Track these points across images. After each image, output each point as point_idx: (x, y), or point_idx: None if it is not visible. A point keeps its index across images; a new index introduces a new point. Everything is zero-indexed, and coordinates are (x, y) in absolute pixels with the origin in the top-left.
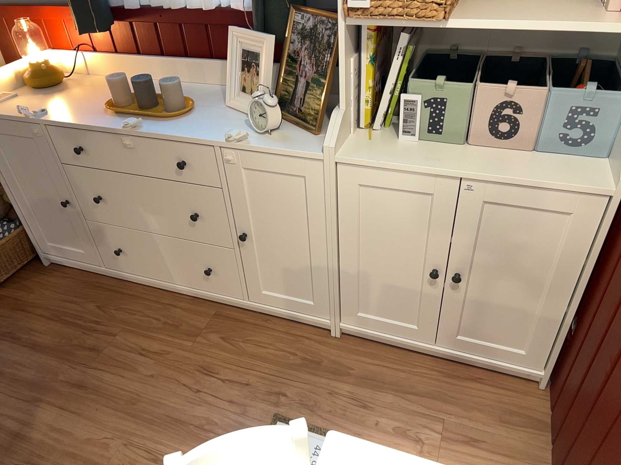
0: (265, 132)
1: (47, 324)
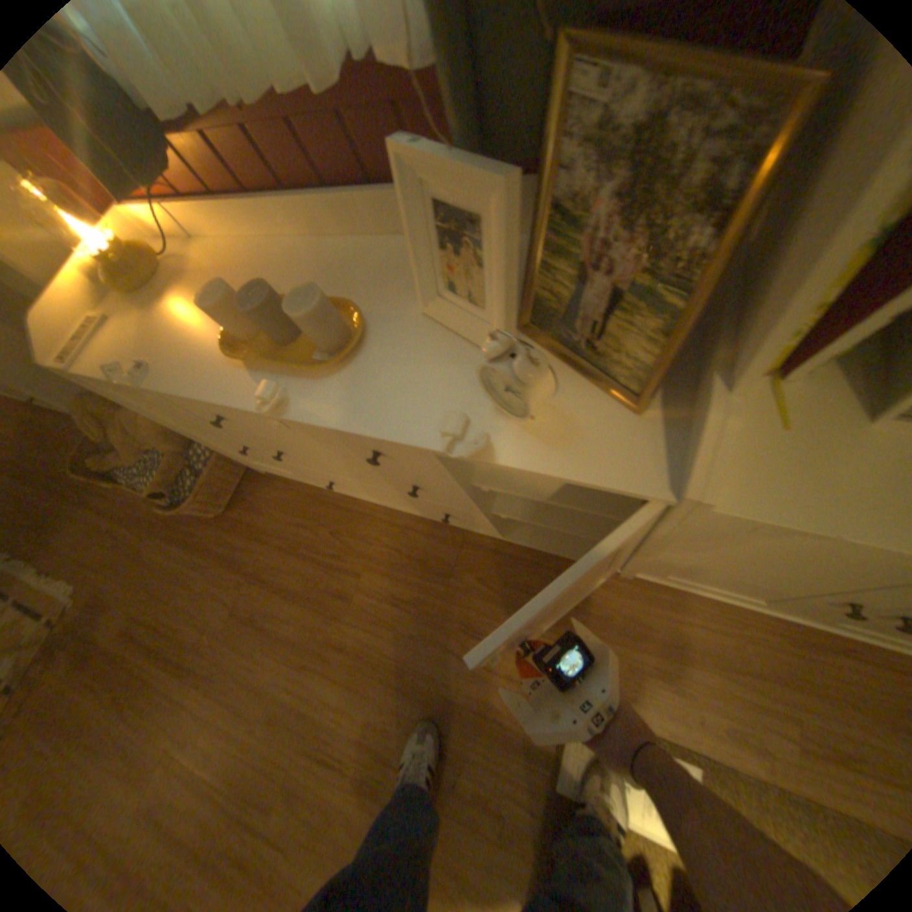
0: (519, 418)
1: (280, 564)
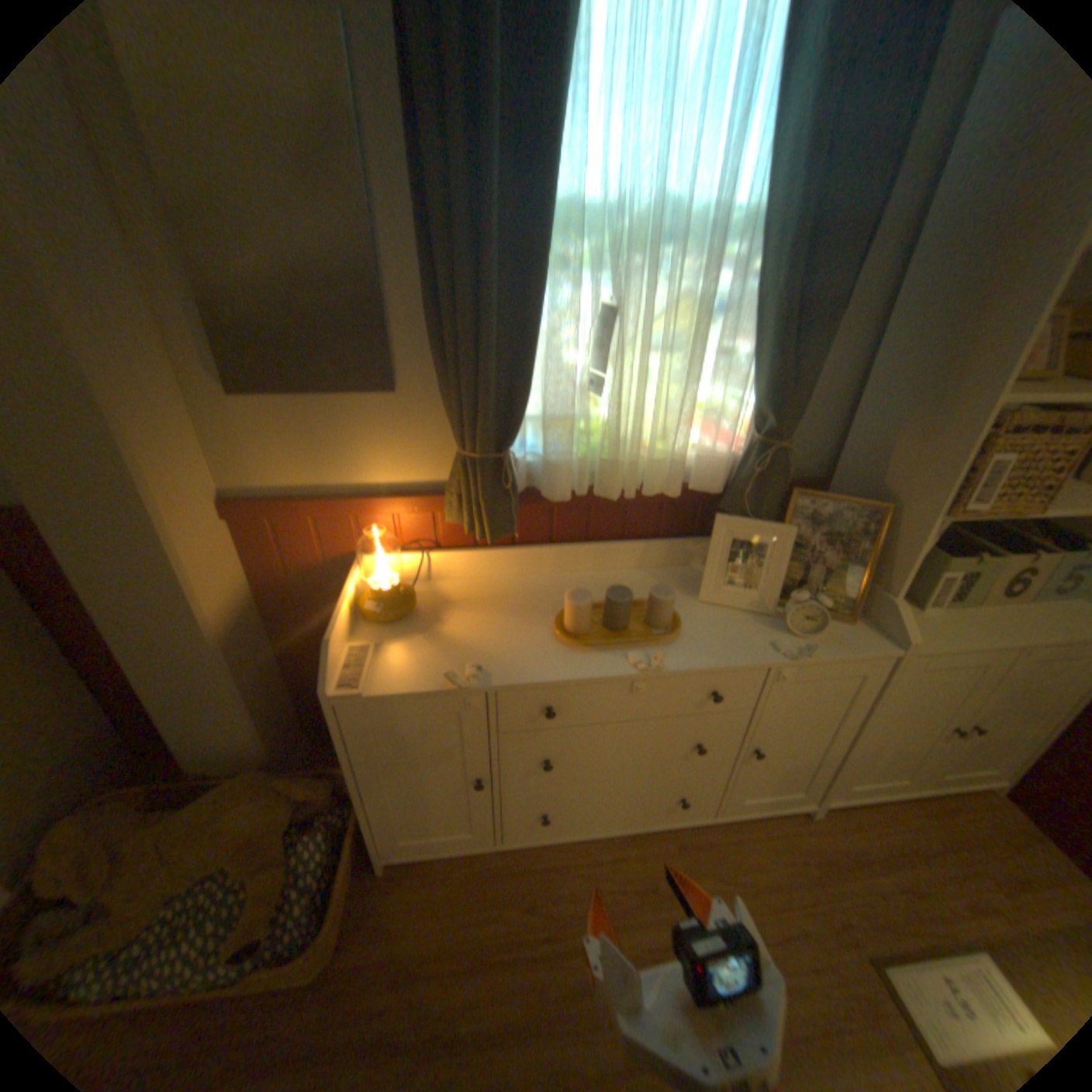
0: (814, 634)
1: (471, 994)
